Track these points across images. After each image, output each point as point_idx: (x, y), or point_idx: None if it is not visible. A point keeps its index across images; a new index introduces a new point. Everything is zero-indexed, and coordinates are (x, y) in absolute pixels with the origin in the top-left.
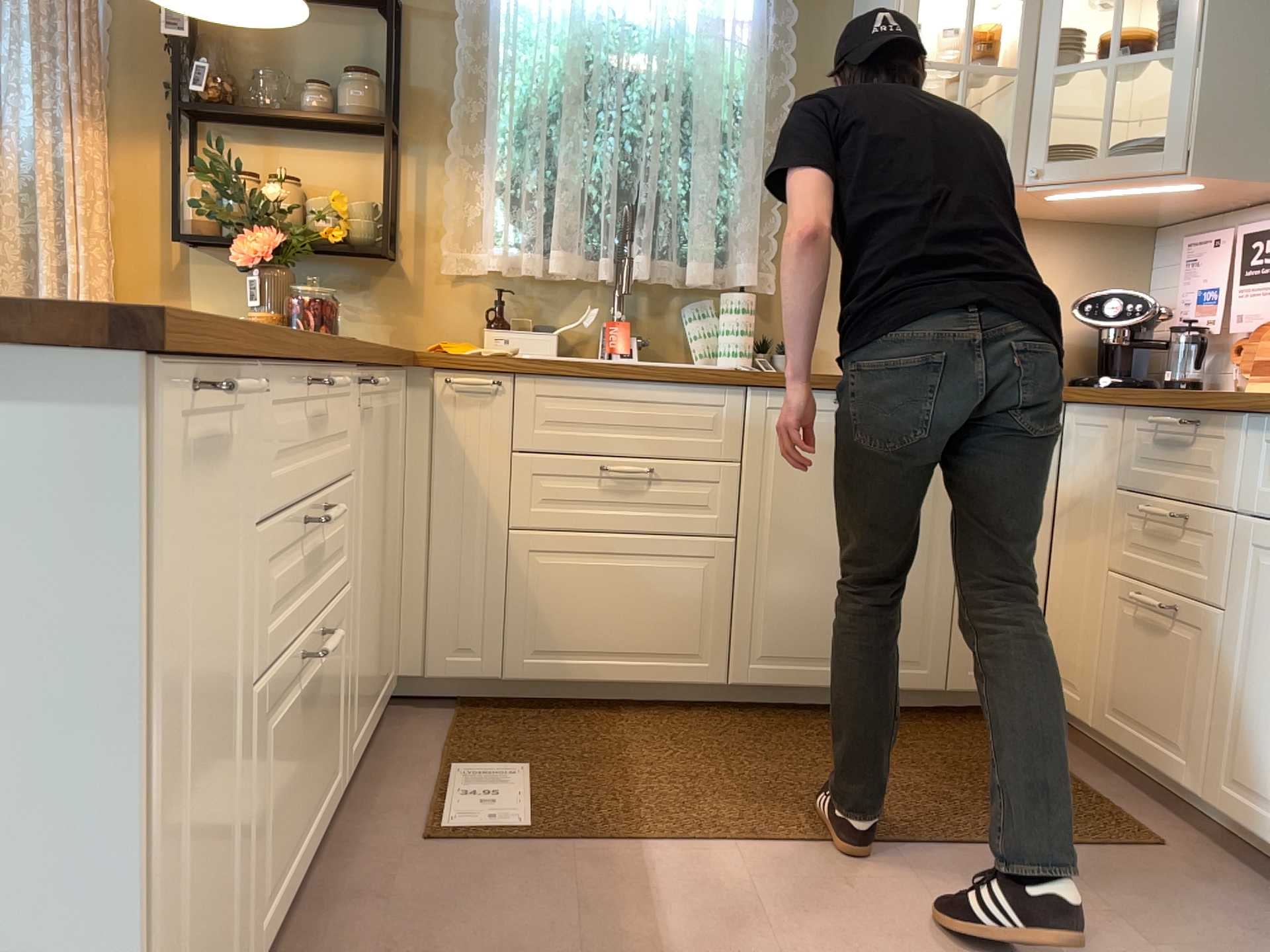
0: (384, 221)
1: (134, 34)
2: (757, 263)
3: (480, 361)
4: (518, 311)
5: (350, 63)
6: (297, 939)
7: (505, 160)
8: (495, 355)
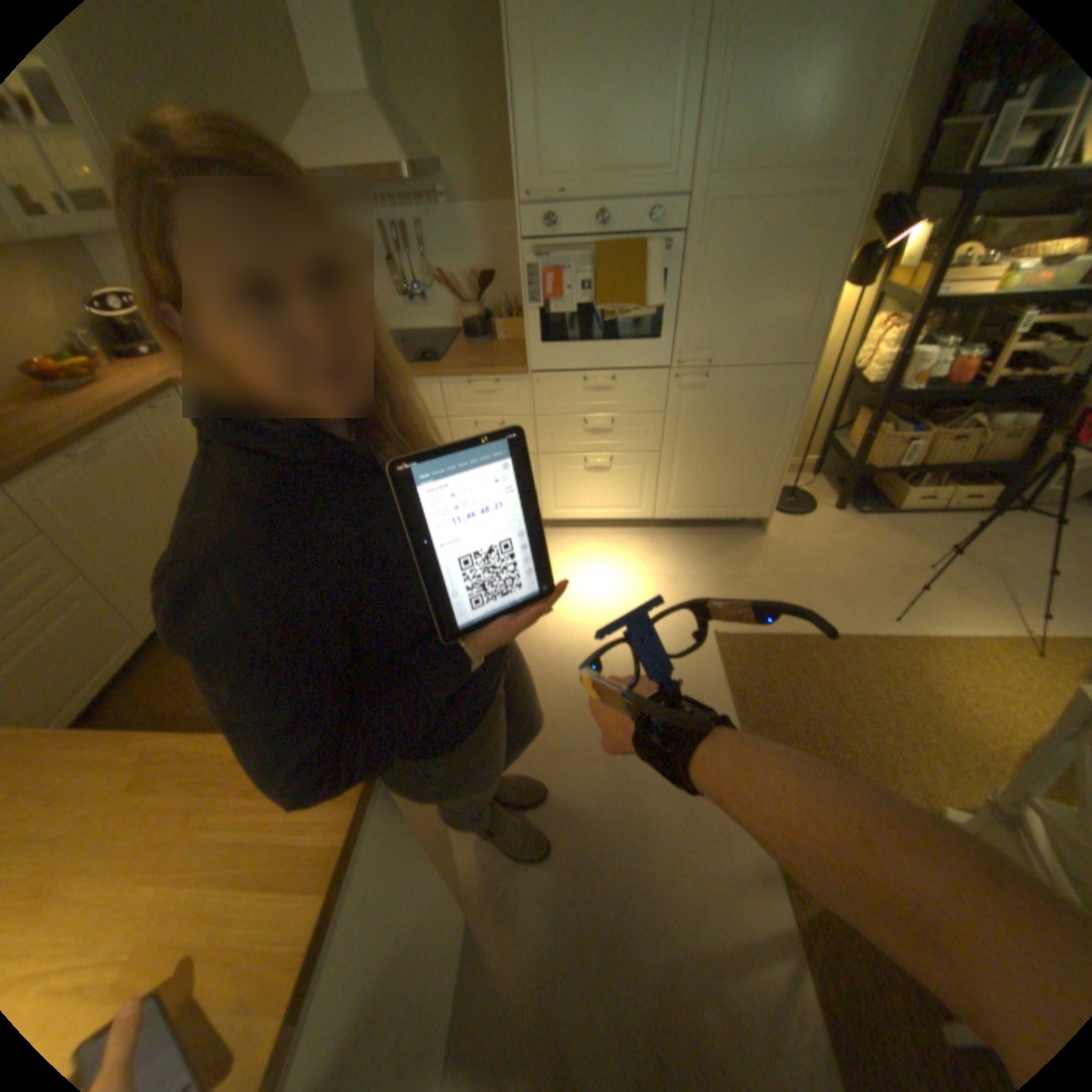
0: None
1: None
2: None
3: None
4: None
5: None
6: None
7: None
8: None
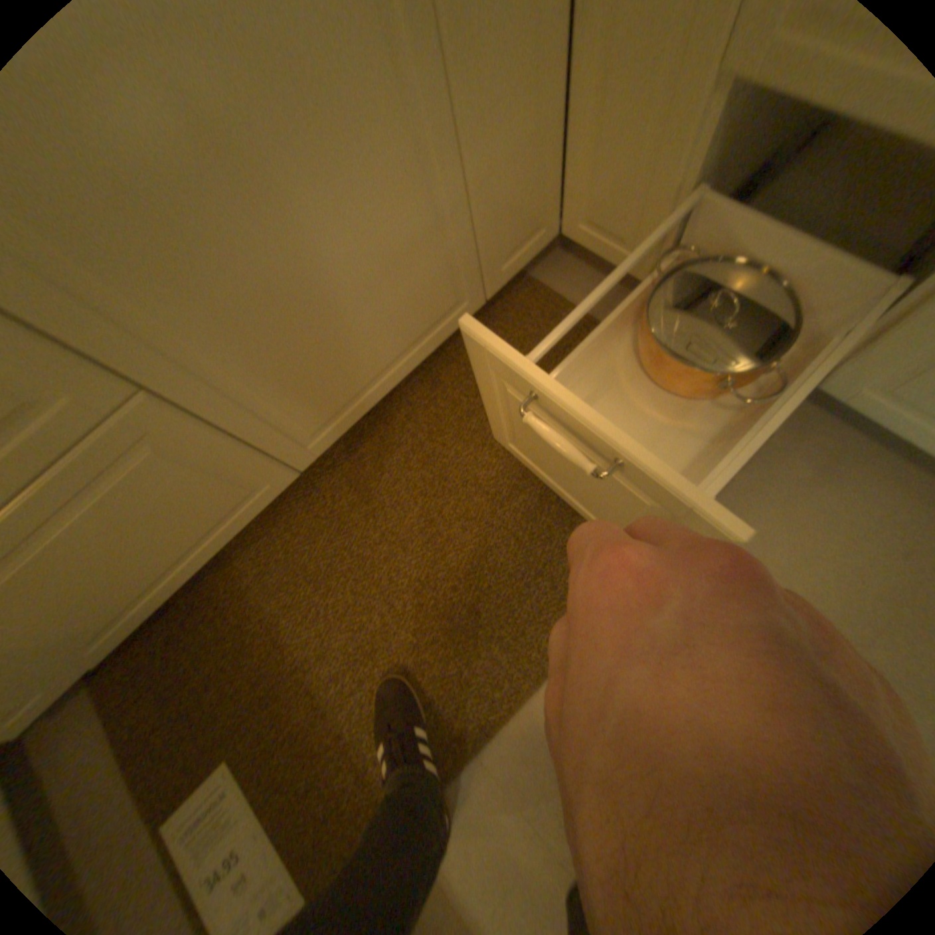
0: None
1: None
2: None
3: None
4: None
5: None
6: None
7: None
8: None
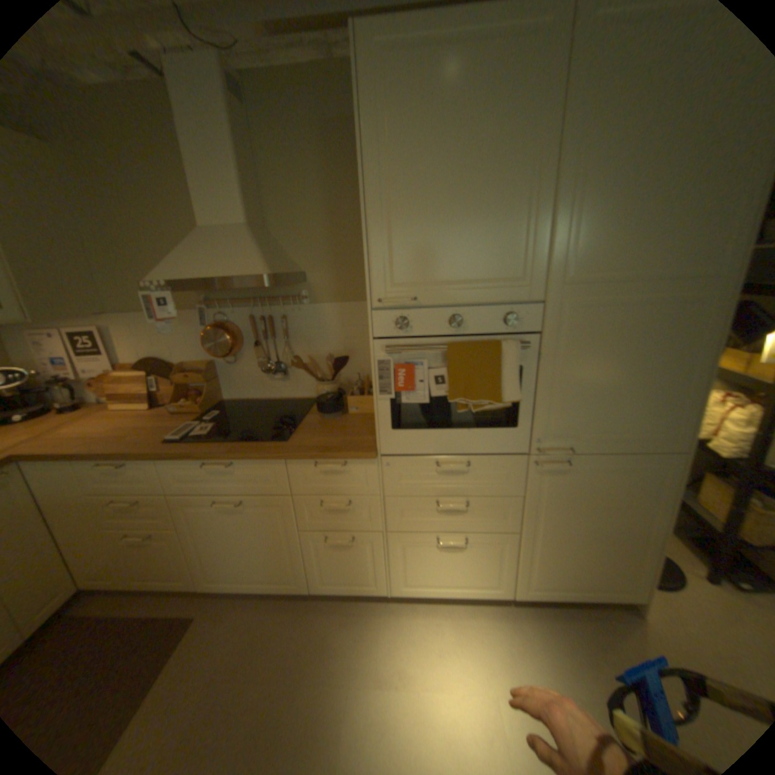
0: None
1: None
2: None
3: None
4: None
5: None
6: None
7: None
8: None
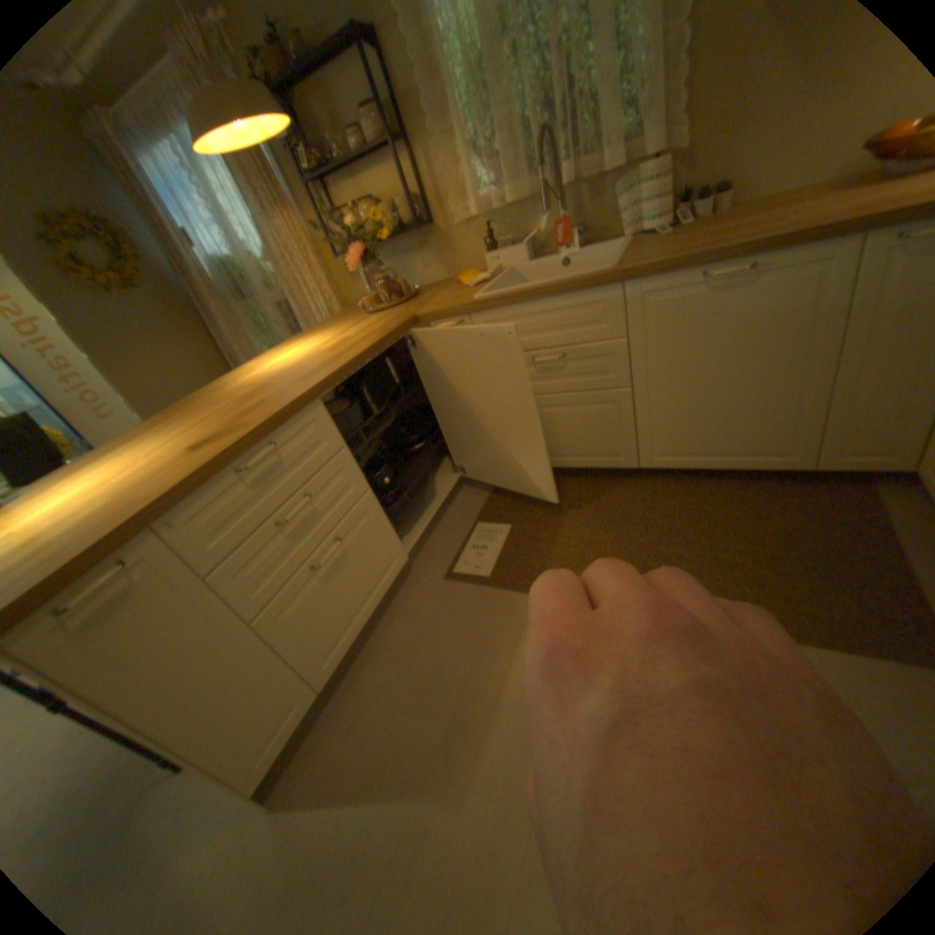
0: (417, 200)
1: (275, 138)
2: (672, 119)
3: (447, 311)
4: (504, 231)
5: (363, 95)
6: (380, 632)
7: (464, 122)
8: (458, 302)
